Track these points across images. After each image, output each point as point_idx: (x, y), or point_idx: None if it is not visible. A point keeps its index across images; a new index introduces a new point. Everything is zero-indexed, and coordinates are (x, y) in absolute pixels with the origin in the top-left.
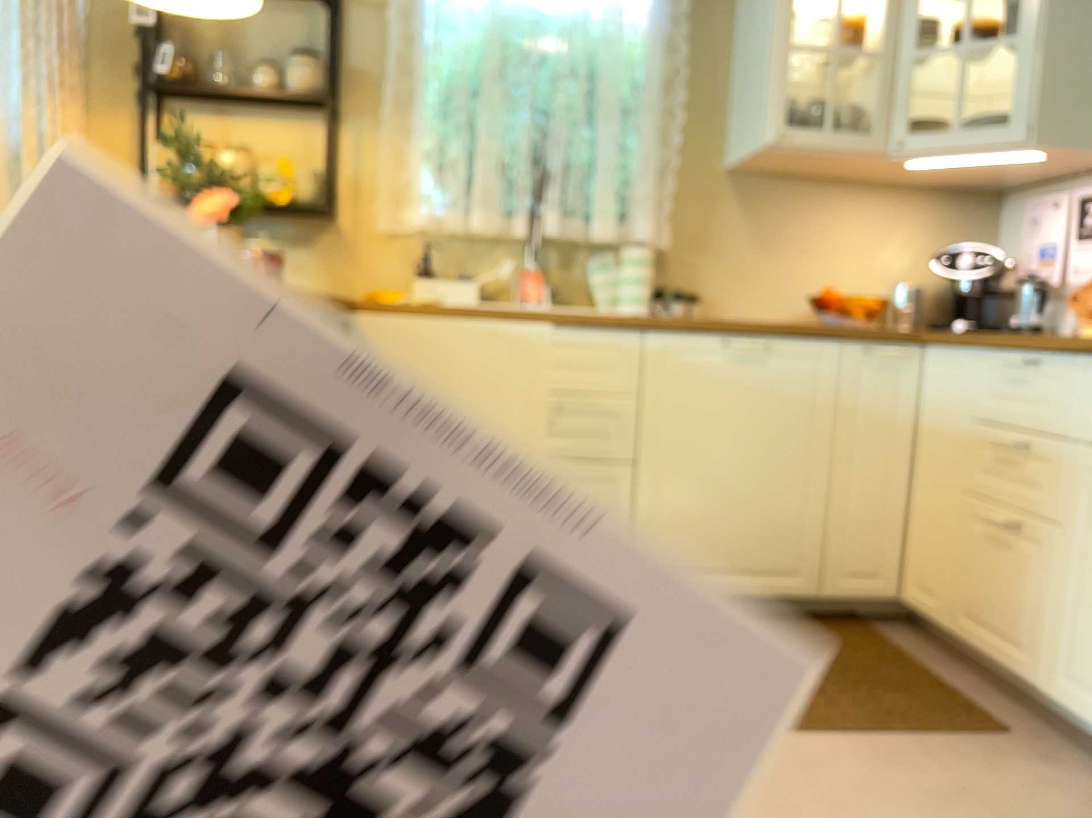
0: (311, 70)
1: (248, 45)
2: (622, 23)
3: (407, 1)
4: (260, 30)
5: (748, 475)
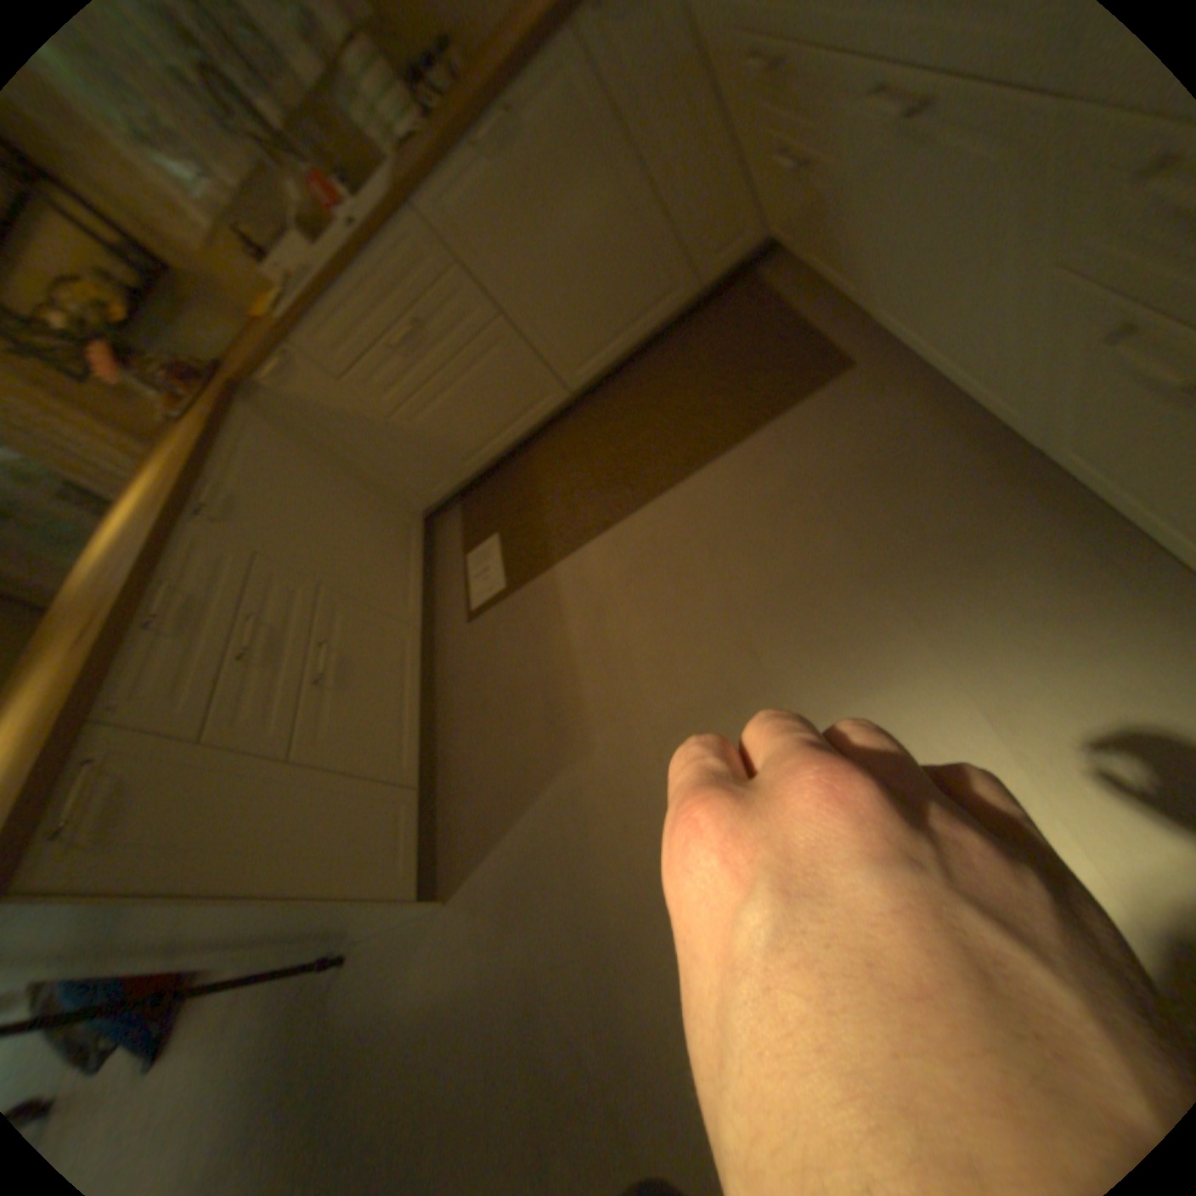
0: None
1: None
2: None
3: None
4: None
5: (580, 245)
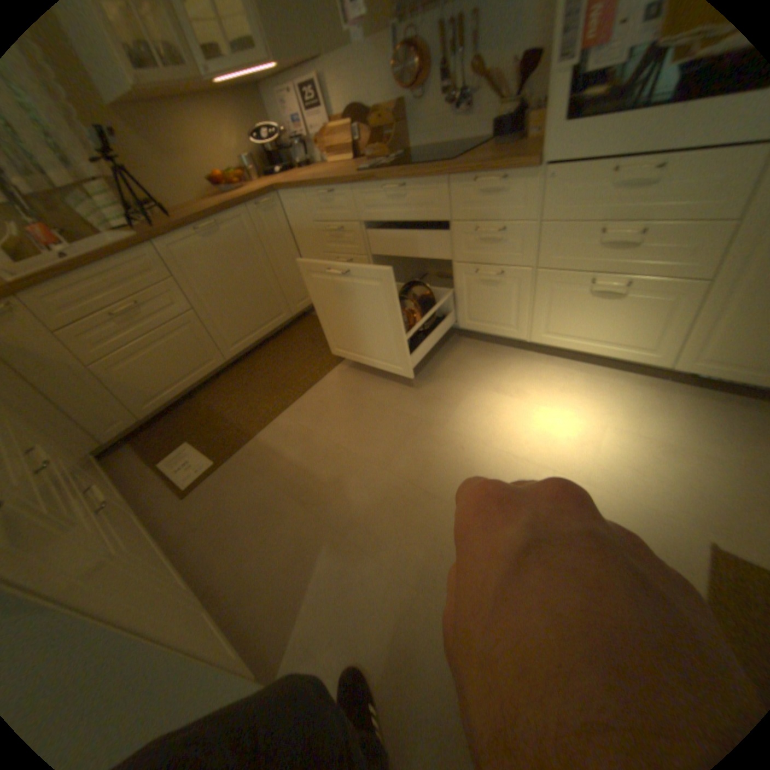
0: None
1: None
2: None
3: None
4: None
5: (240, 285)
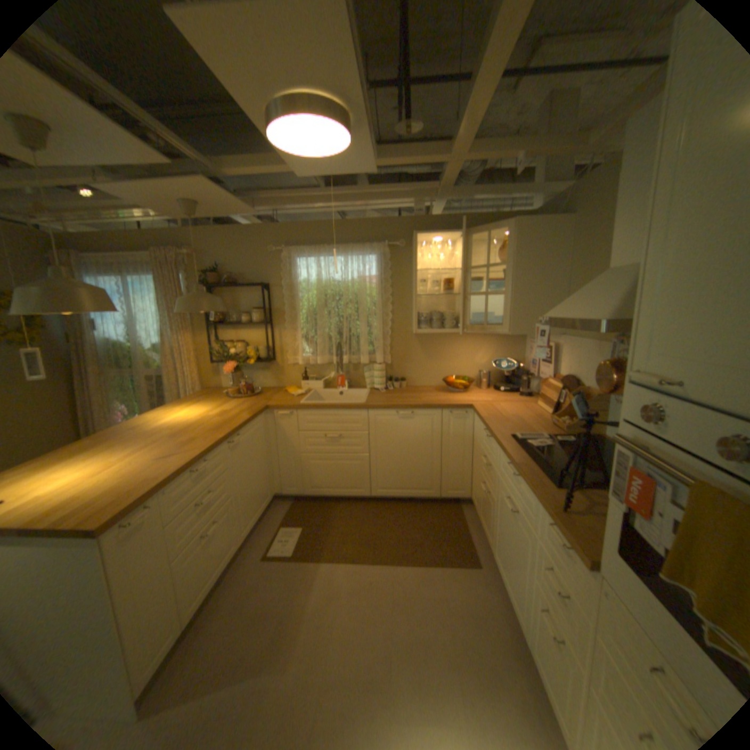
0: (258, 315)
1: (240, 305)
2: (366, 284)
3: (290, 285)
4: (243, 299)
5: (409, 457)
